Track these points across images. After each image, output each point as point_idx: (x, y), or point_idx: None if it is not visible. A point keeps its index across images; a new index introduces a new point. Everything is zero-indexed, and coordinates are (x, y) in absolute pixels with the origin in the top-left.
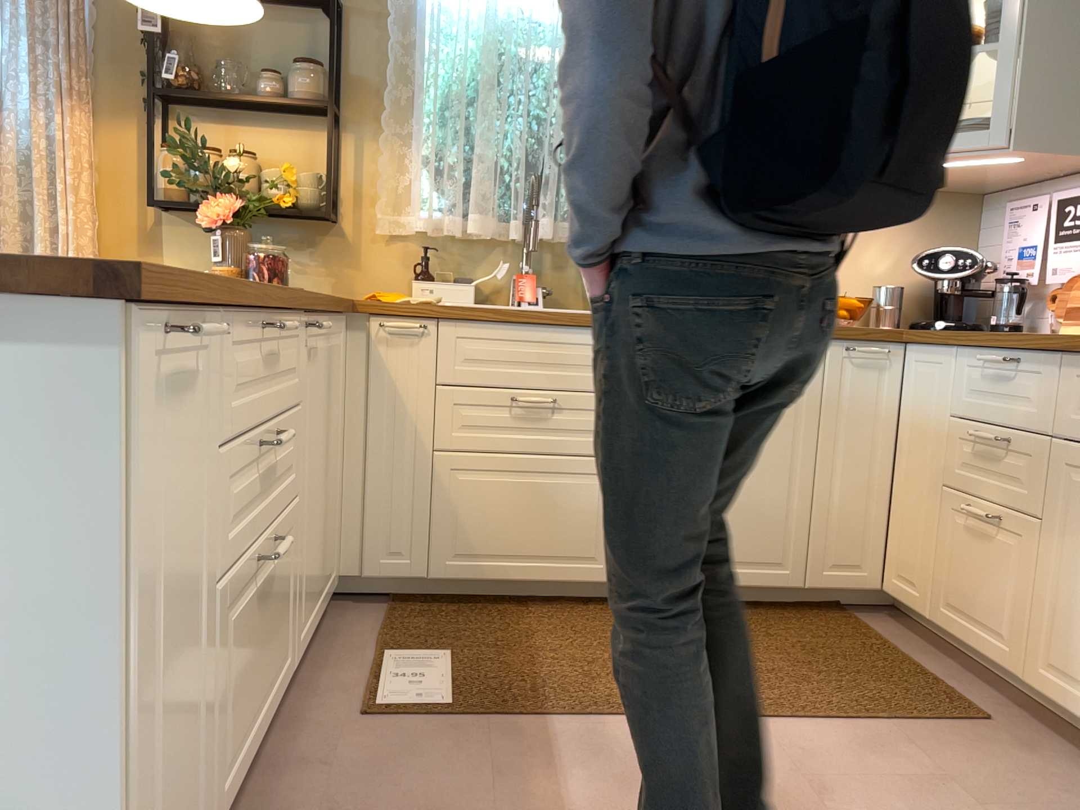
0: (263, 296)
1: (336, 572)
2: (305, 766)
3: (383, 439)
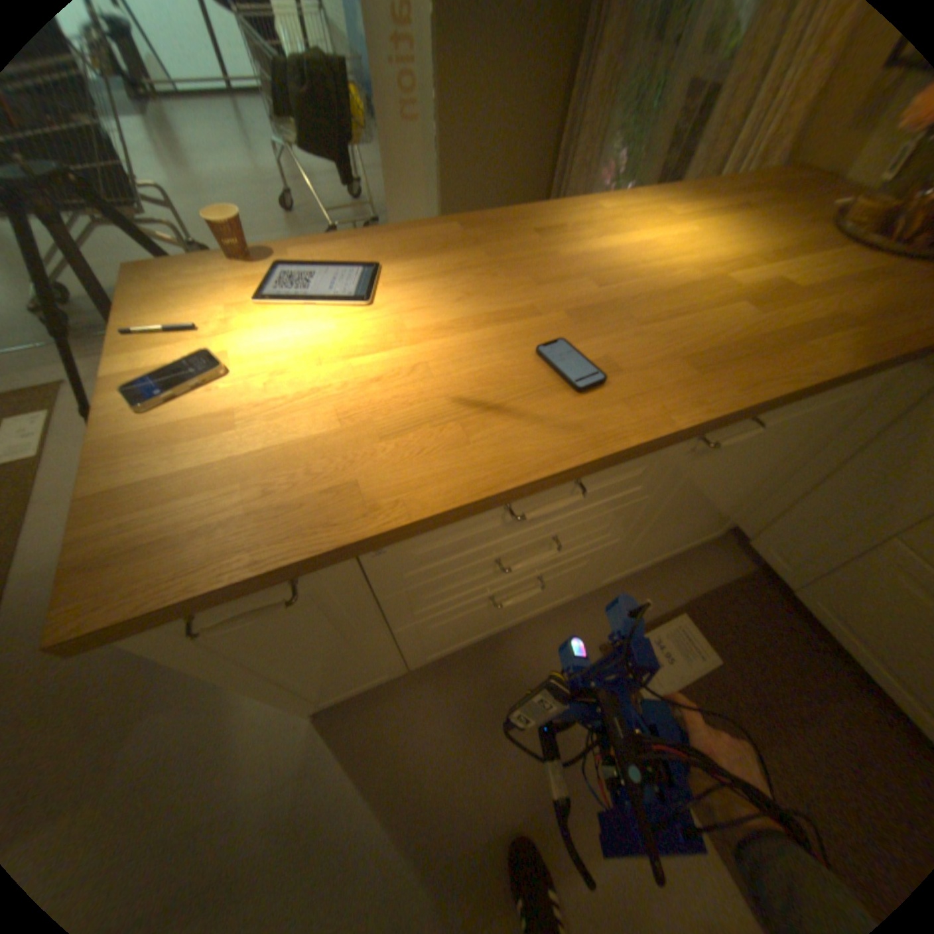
0: (529, 486)
1: (731, 528)
2: (539, 650)
3: (855, 488)
